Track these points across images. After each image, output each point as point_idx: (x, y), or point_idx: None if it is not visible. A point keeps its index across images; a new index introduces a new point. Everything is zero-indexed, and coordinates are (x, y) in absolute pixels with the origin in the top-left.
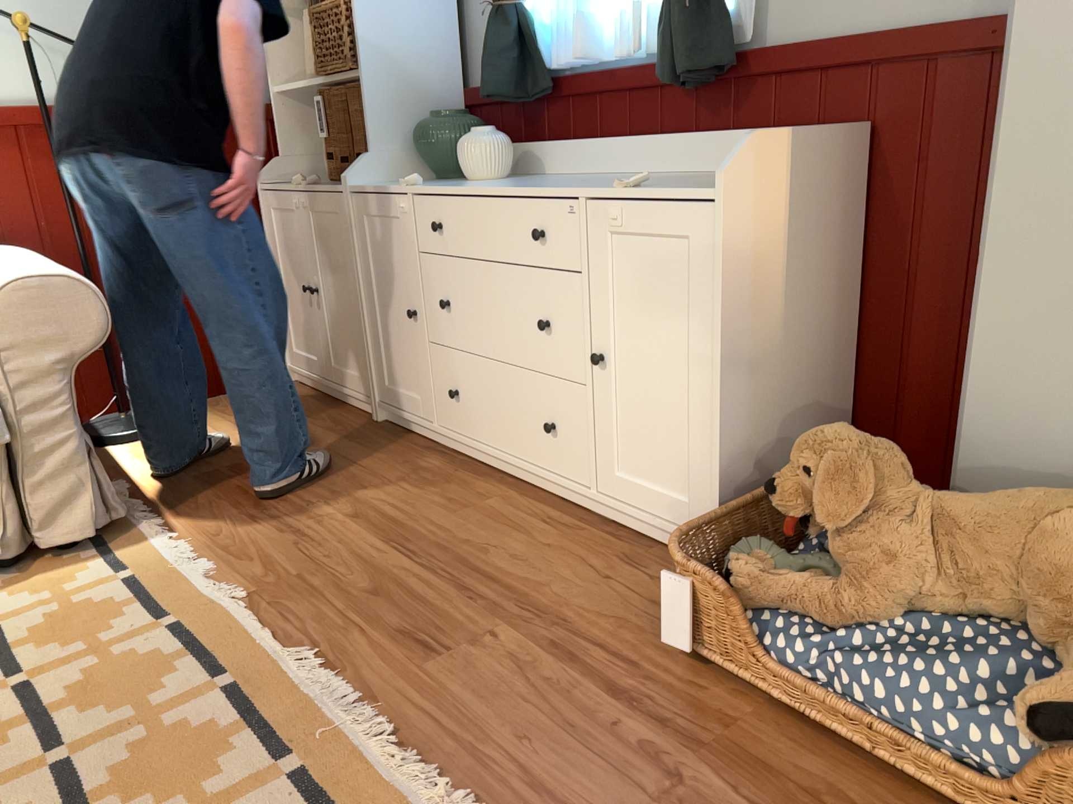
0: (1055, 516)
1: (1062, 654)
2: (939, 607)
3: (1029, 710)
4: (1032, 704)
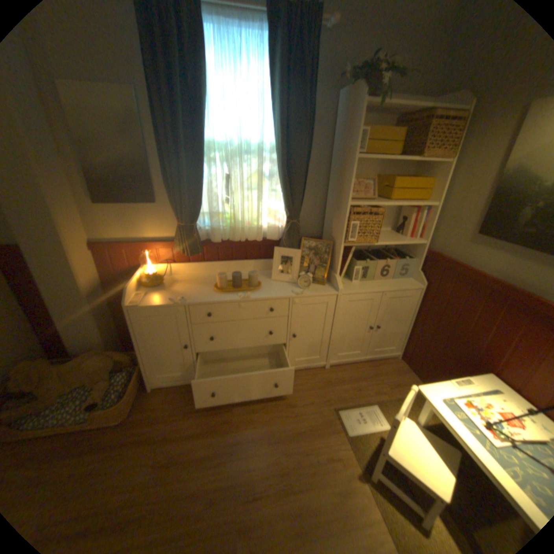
0: (84, 362)
1: (94, 388)
2: (67, 392)
3: (84, 409)
4: (88, 404)
